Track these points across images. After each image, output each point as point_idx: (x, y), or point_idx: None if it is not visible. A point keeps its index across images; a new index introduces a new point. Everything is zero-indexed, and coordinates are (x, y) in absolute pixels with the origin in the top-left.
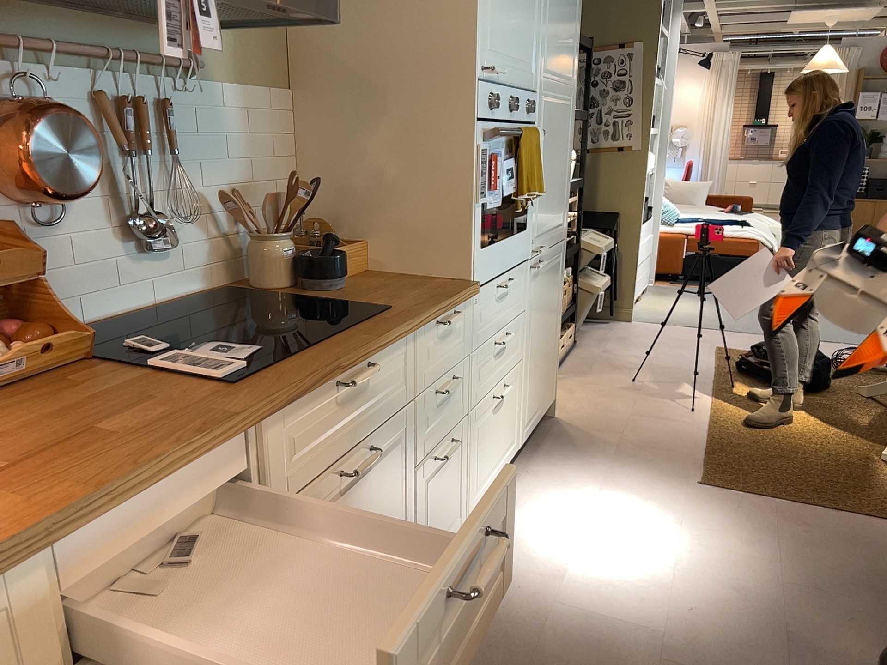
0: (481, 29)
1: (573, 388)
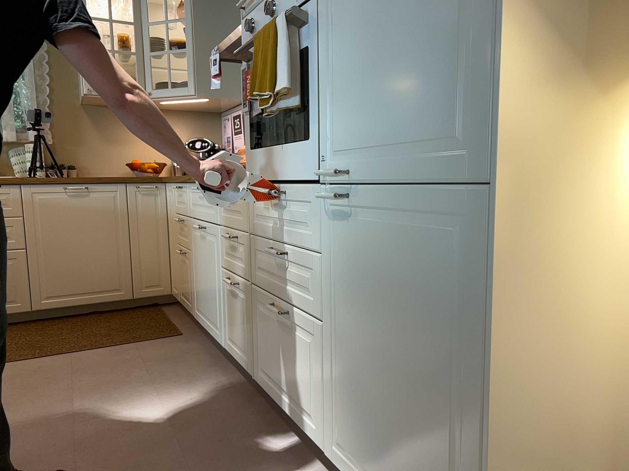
0: None
1: None
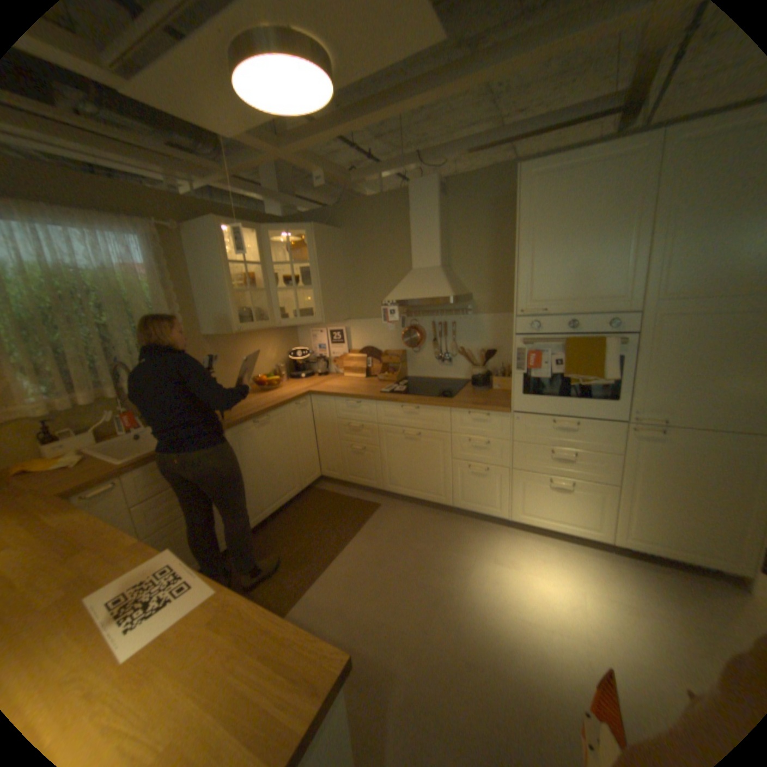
0: (516, 294)
1: None
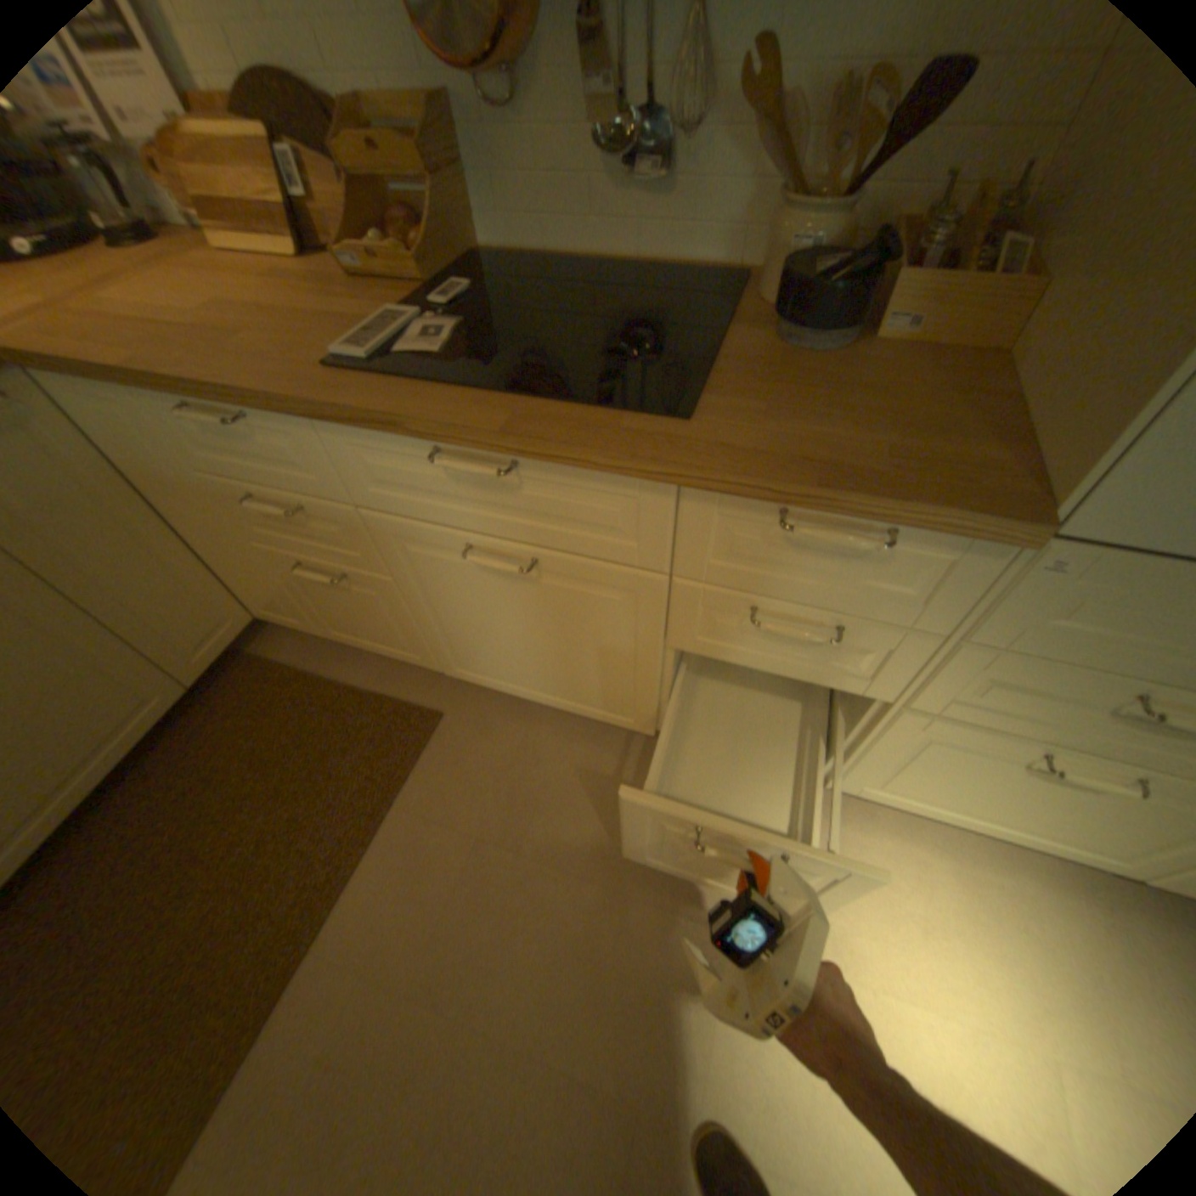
0: None
1: None
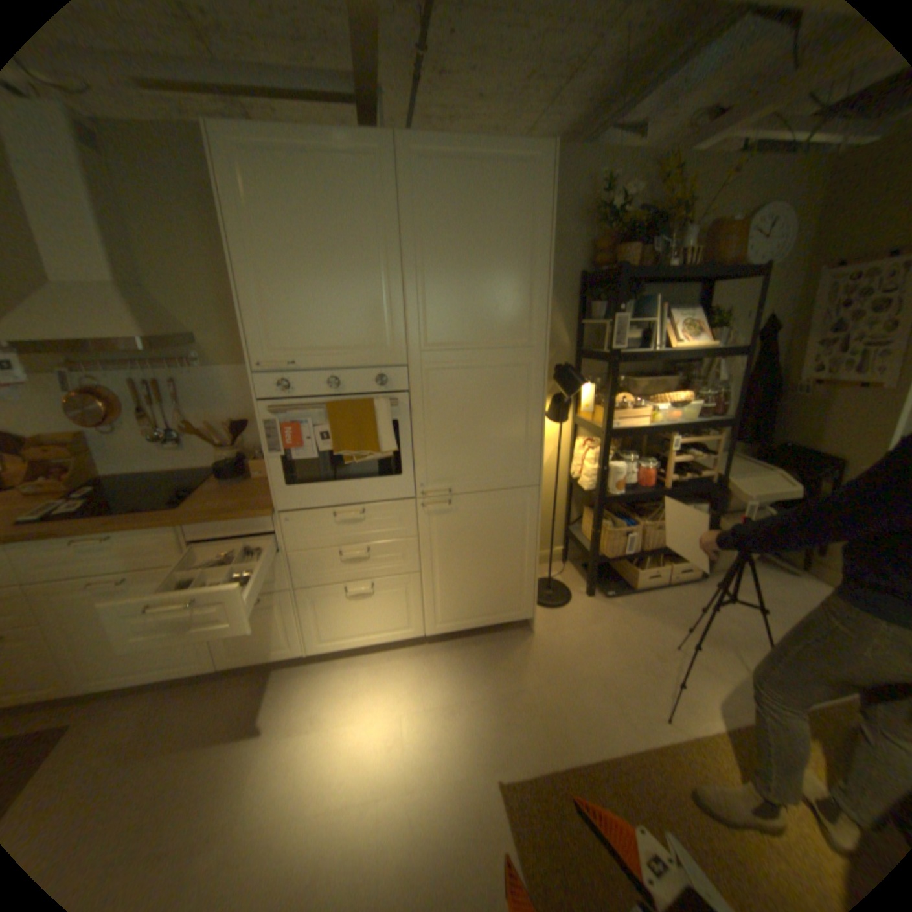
0: (245, 337)
1: (603, 619)
